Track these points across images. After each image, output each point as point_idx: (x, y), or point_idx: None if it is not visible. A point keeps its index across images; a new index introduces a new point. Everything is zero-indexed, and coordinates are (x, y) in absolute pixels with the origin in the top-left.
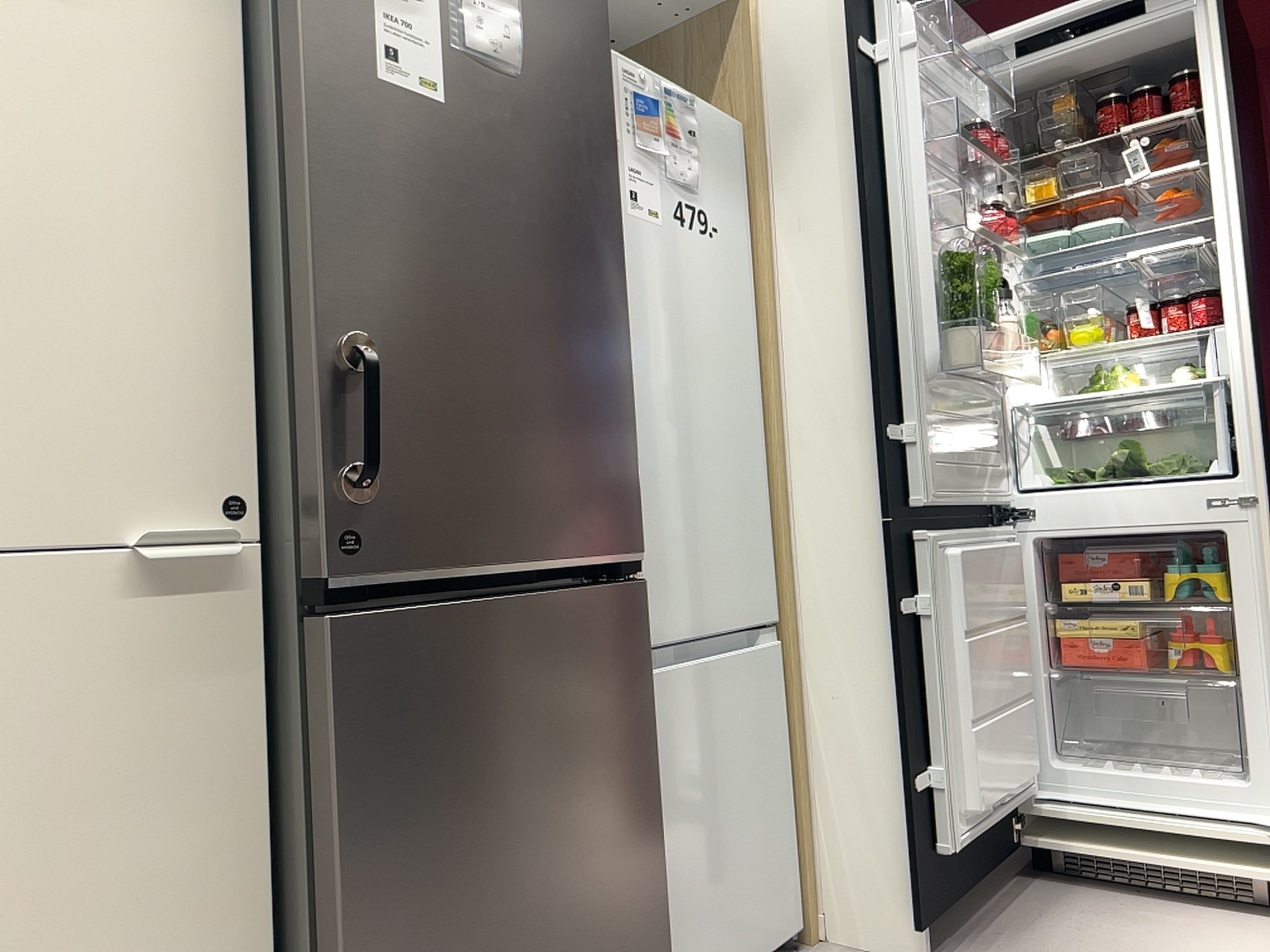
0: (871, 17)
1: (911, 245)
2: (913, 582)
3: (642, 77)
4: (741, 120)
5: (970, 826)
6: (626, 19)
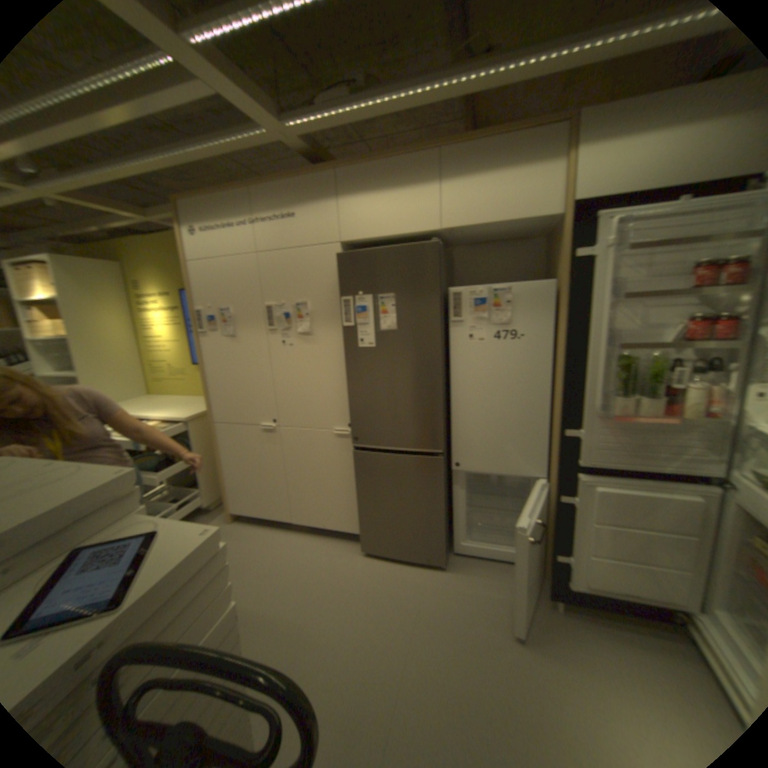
0: (596, 231)
1: (596, 352)
2: (576, 493)
3: (481, 291)
4: (562, 275)
5: (591, 590)
6: (536, 227)
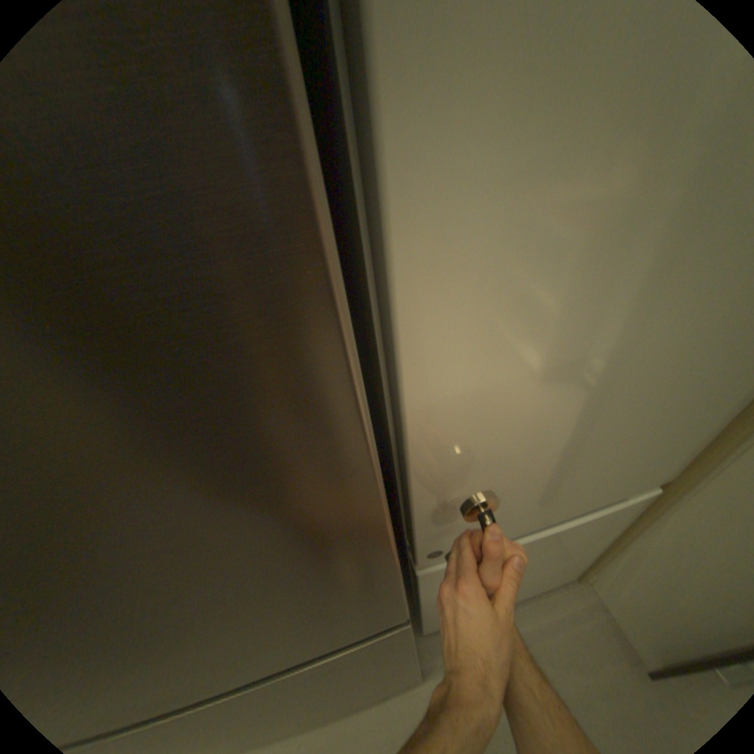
0: None
1: None
2: None
3: None
4: None
5: None
6: None
